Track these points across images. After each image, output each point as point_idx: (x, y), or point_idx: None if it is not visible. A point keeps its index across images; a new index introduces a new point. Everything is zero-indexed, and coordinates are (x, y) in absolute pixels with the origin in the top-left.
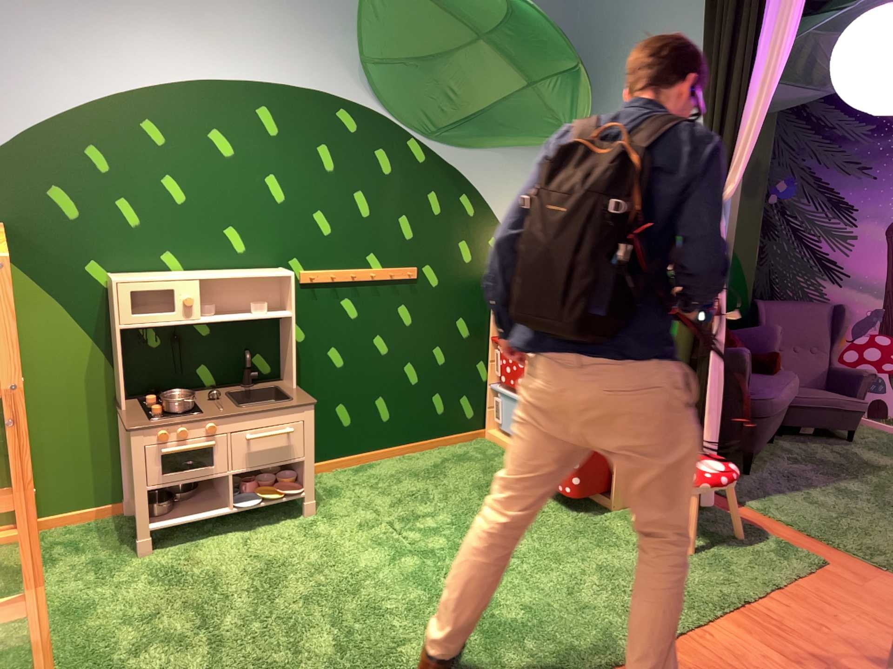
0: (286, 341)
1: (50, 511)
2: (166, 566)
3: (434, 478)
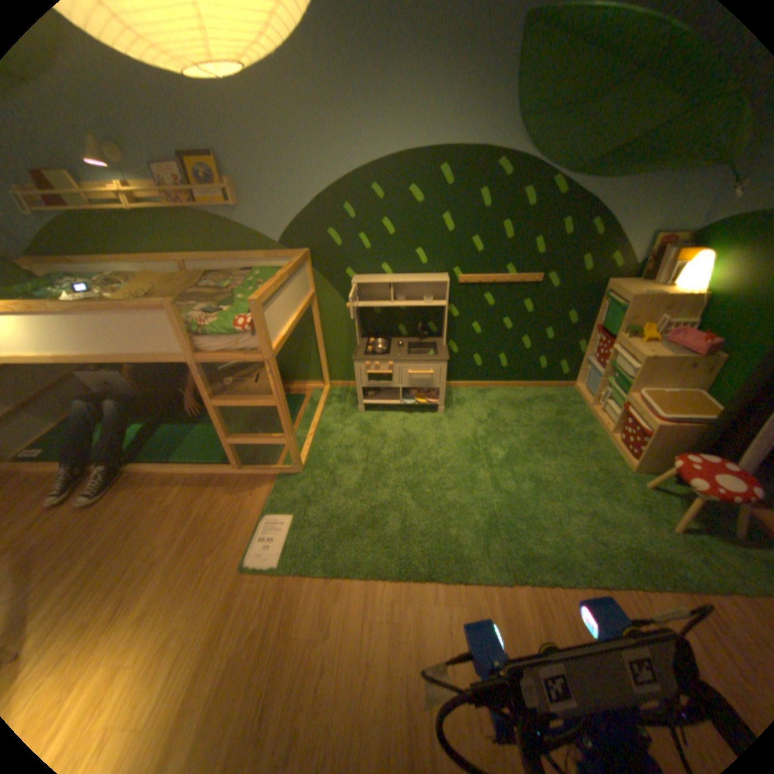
0: (443, 318)
1: (332, 381)
2: (362, 424)
3: (521, 411)
